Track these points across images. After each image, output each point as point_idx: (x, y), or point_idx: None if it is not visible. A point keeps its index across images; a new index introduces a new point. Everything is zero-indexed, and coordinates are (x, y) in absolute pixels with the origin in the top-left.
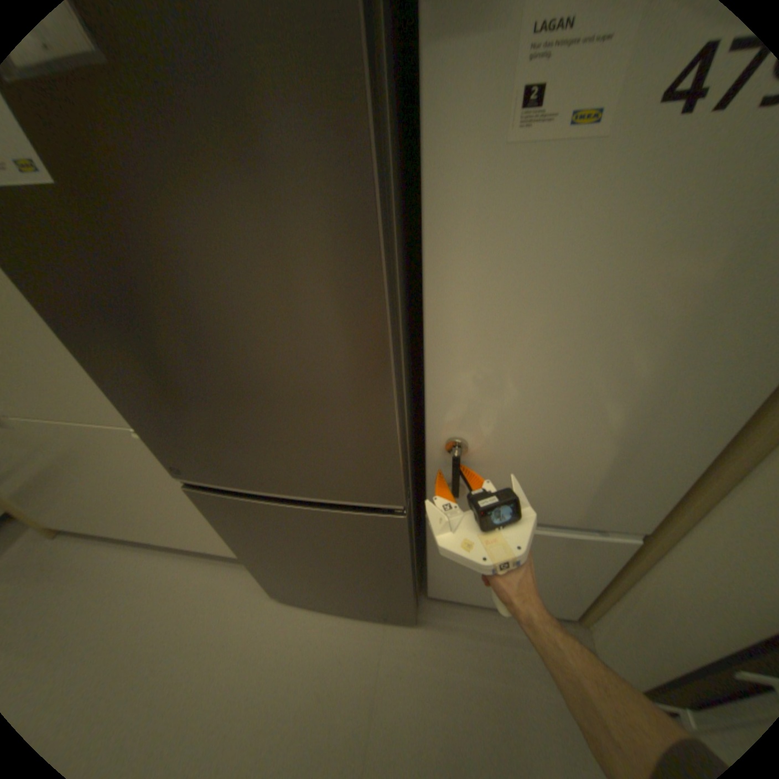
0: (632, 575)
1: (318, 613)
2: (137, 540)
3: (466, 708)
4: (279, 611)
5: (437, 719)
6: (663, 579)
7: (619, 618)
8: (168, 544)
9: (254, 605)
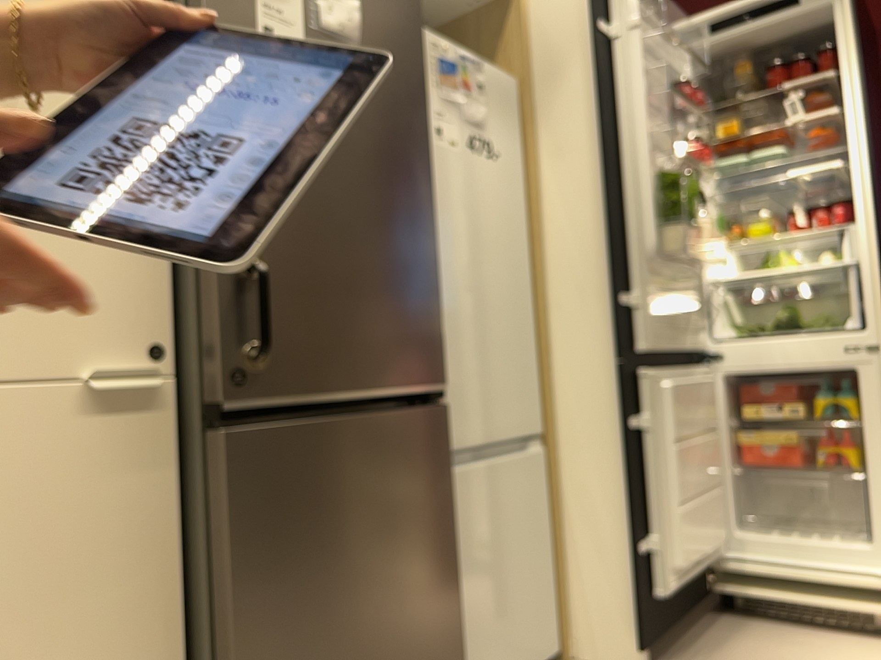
0: (559, 507)
1: None
2: None
3: None
4: None
5: None
6: (573, 473)
7: (579, 574)
8: None
9: None
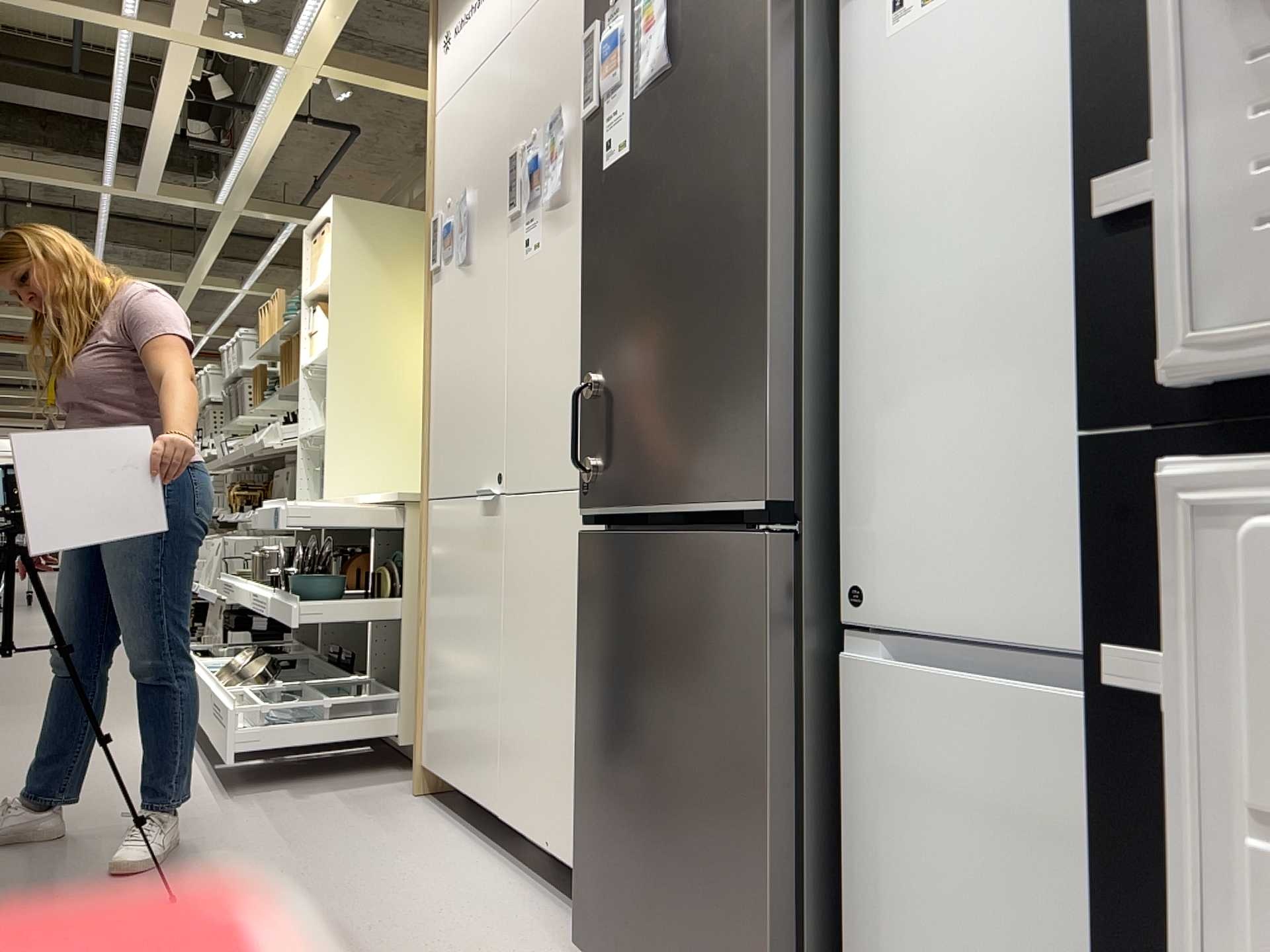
0: None
1: None
2: (490, 806)
3: None
4: None
5: None
6: None
7: None
8: (516, 824)
9: None
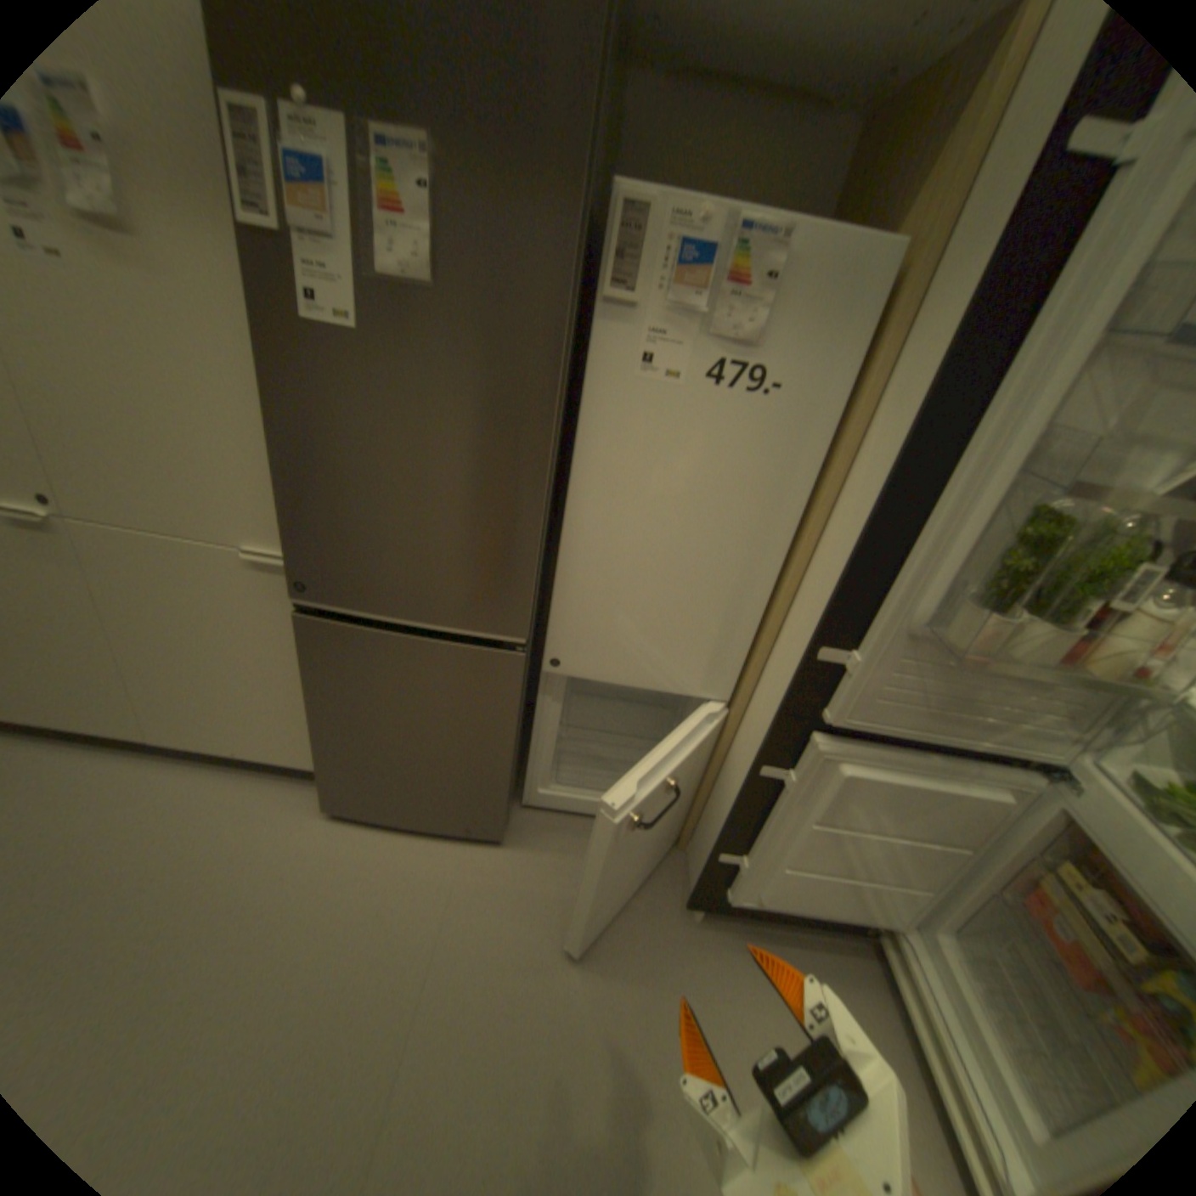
0: (718, 759)
1: (383, 832)
2: (129, 735)
3: (550, 918)
4: (331, 829)
5: (517, 928)
6: (737, 749)
7: (708, 814)
8: (179, 743)
9: (297, 822)
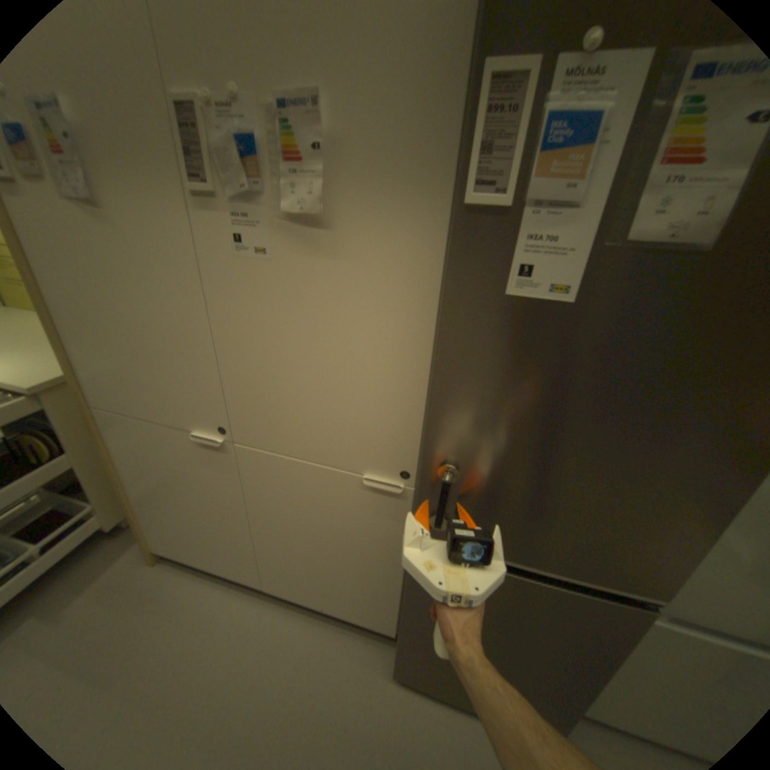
0: None
1: (444, 708)
2: (251, 584)
3: None
4: (401, 697)
5: None
6: None
7: None
8: (283, 595)
9: (372, 684)
